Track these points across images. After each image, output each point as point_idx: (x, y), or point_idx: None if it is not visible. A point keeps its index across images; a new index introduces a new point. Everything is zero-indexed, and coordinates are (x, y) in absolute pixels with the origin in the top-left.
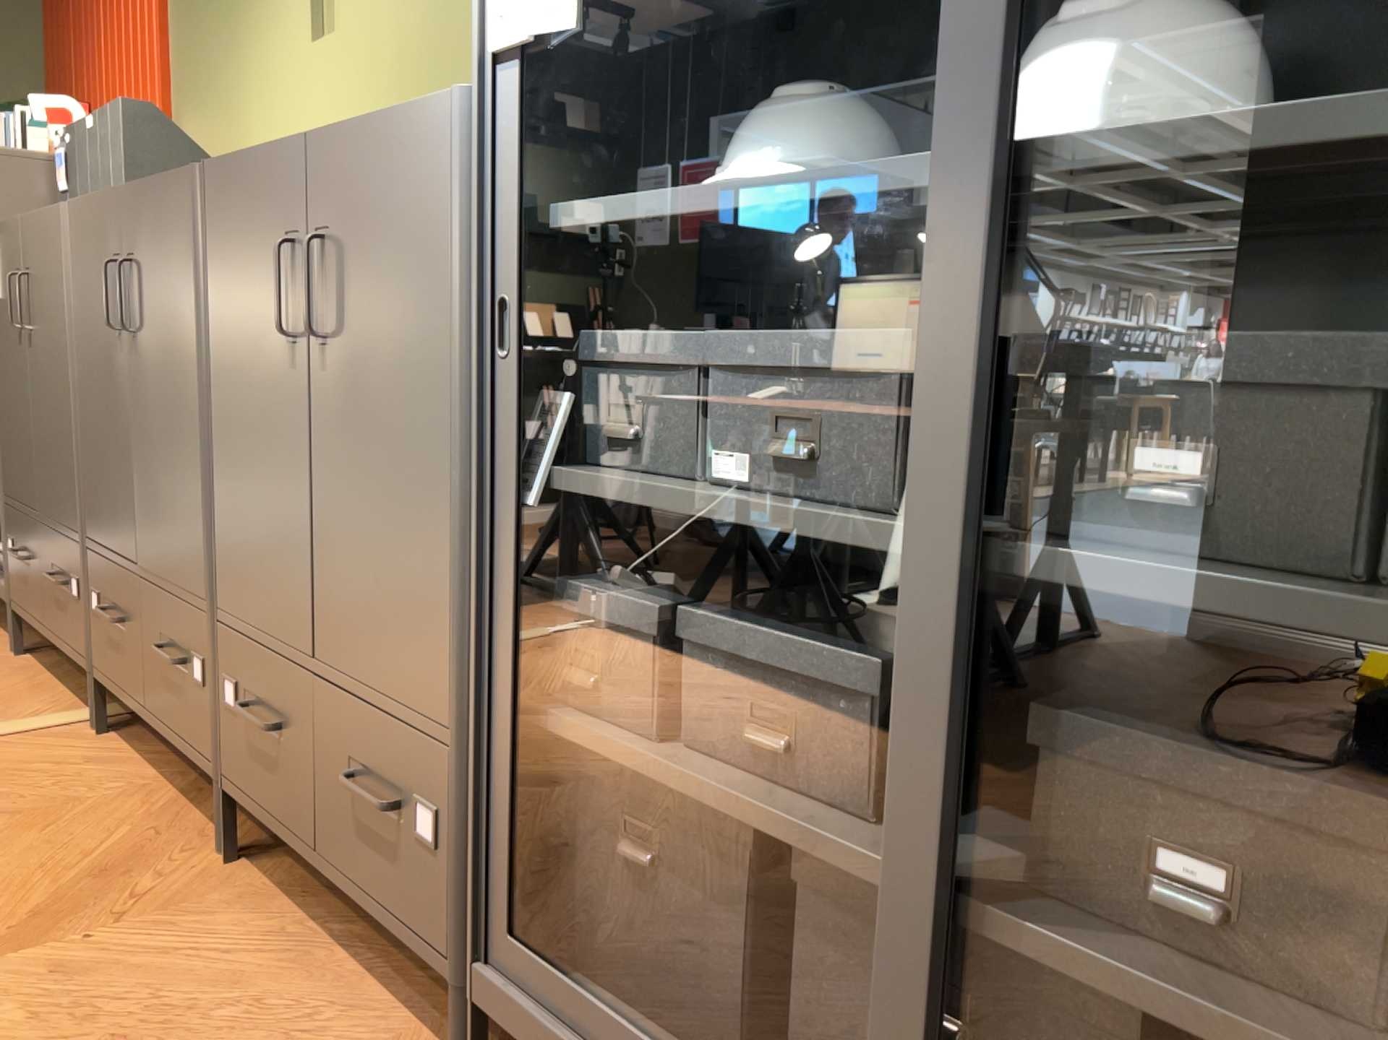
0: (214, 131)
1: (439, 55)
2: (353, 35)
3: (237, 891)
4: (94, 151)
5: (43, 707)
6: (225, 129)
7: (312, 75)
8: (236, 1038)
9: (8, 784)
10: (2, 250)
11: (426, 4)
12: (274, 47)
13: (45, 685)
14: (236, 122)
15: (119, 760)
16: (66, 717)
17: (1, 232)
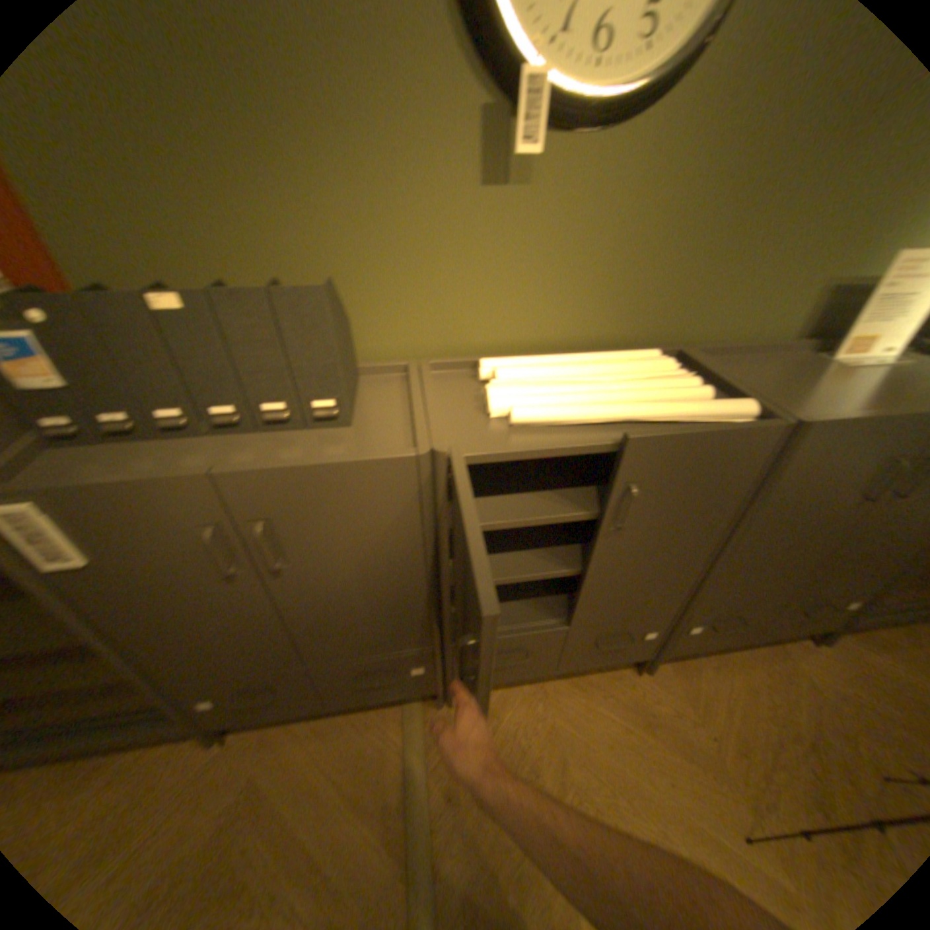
0: (212, 243)
1: (691, 237)
2: (566, 192)
3: (677, 676)
4: (194, 337)
5: (374, 733)
6: (249, 245)
7: (480, 217)
8: (789, 698)
9: (515, 764)
10: (100, 510)
11: (686, 192)
12: (389, 165)
13: (320, 728)
14: (283, 242)
15: (501, 700)
16: (418, 720)
17: (85, 492)
